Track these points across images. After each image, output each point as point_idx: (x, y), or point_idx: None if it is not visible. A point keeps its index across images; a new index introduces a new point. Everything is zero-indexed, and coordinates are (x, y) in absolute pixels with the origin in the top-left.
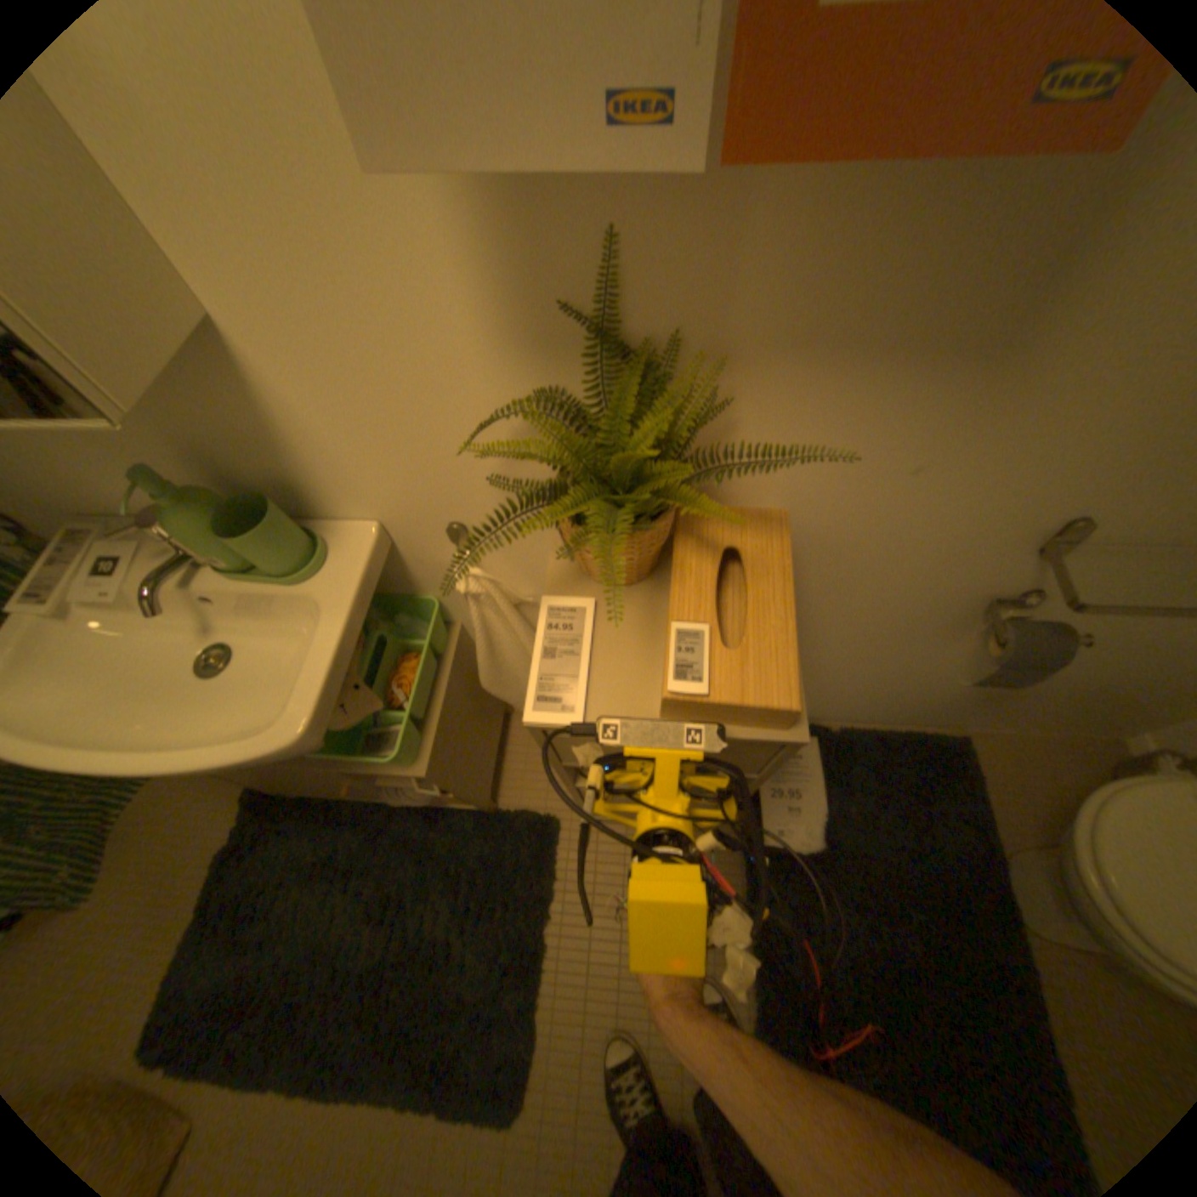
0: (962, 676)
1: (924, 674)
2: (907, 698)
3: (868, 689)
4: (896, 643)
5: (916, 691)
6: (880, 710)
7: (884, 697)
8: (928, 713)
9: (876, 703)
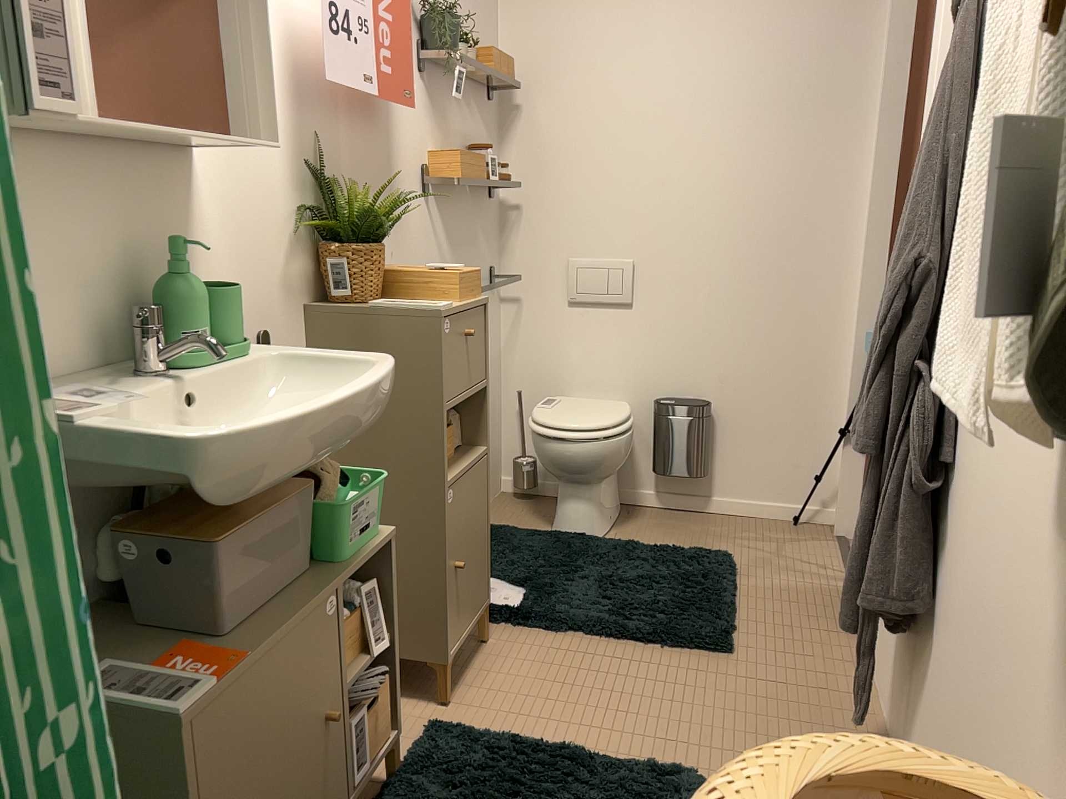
0: None
1: None
2: None
3: None
4: None
5: None
6: None
7: None
8: None
9: None
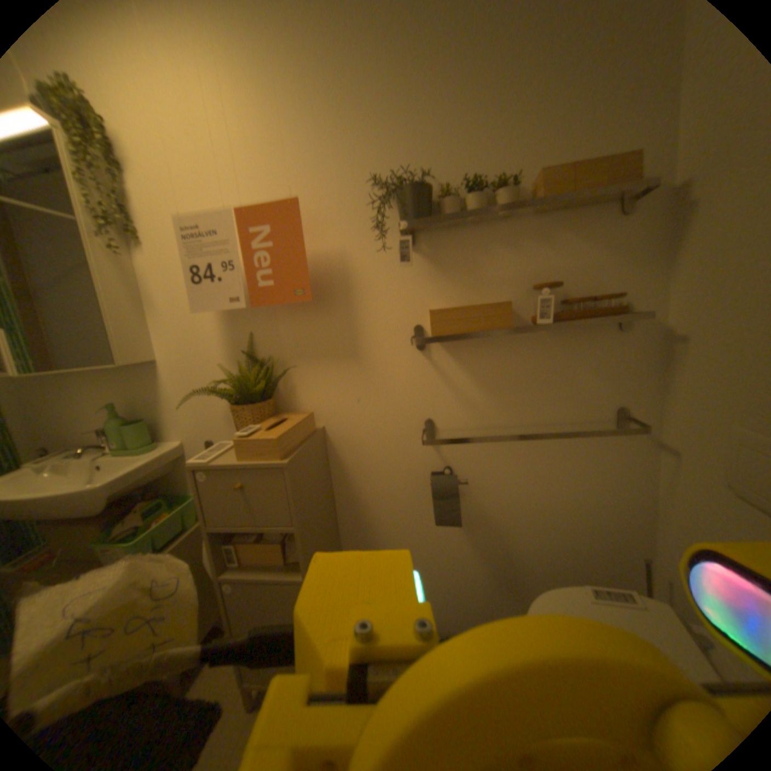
0: (473, 555)
1: (452, 554)
2: (462, 589)
3: (432, 577)
4: (417, 520)
5: (461, 578)
6: (456, 610)
7: (447, 588)
8: (488, 611)
9: (448, 599)
